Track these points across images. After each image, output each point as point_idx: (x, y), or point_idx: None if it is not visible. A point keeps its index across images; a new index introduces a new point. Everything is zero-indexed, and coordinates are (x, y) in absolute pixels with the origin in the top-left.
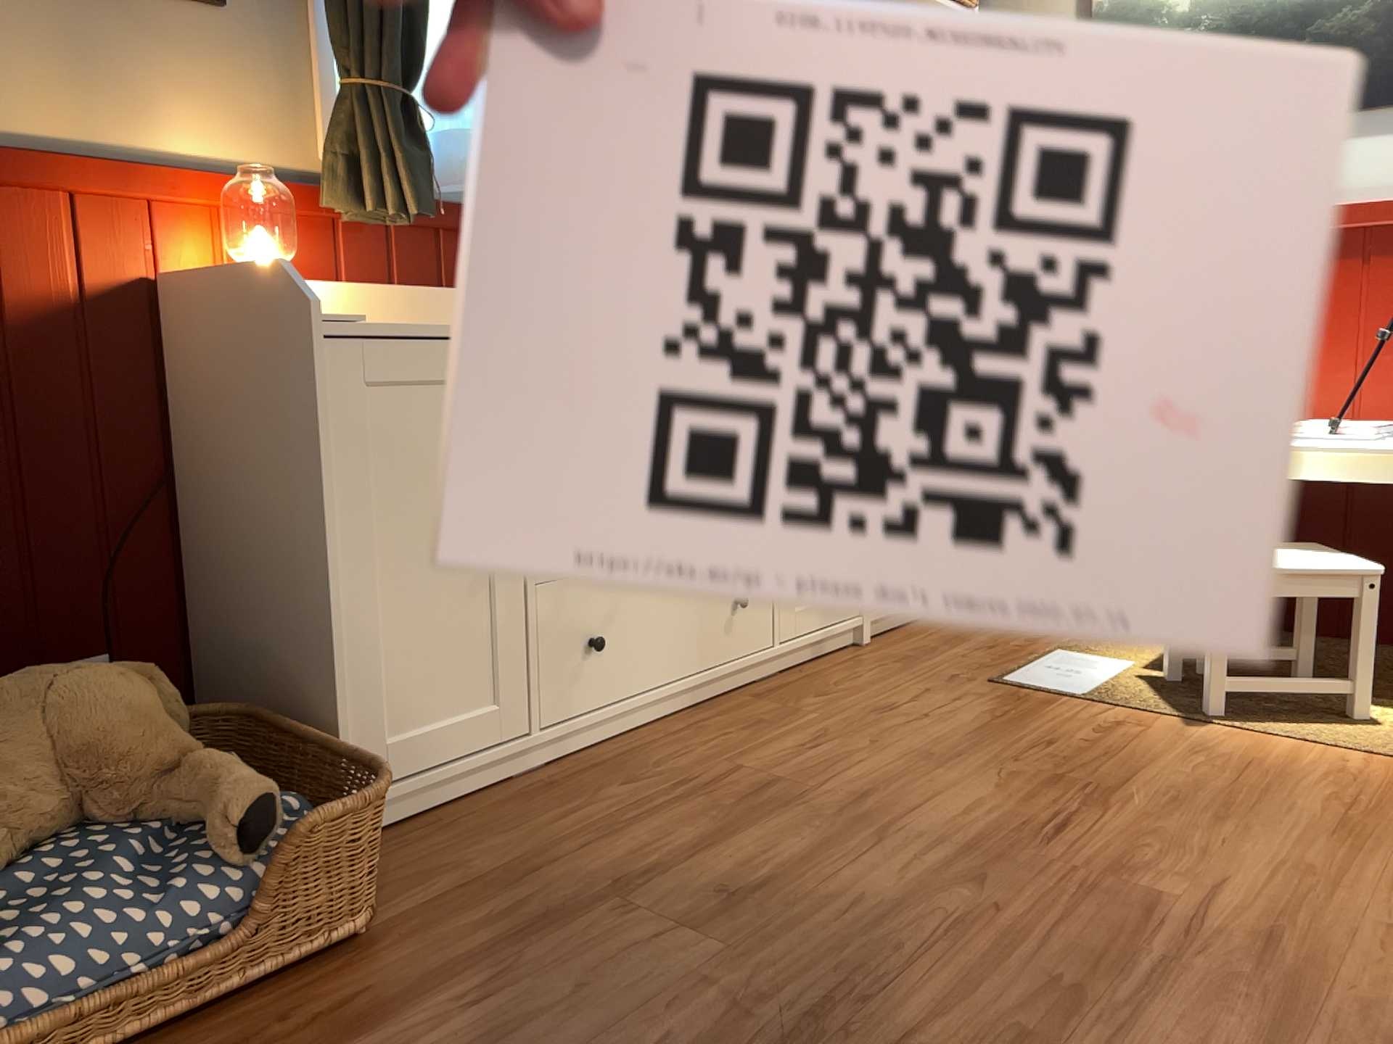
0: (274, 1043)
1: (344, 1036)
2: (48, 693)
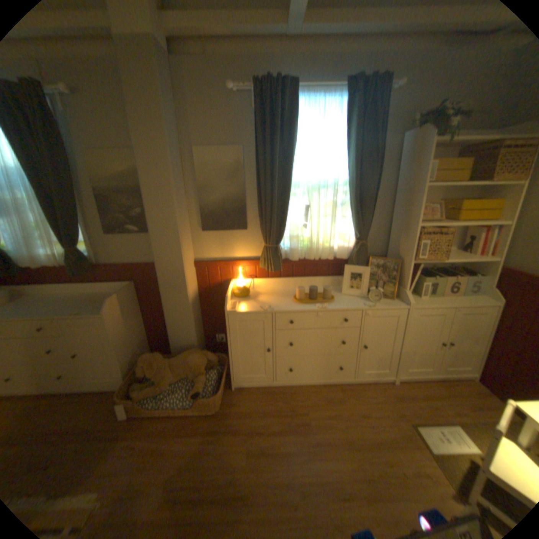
0: (187, 430)
1: (193, 436)
2: (187, 359)
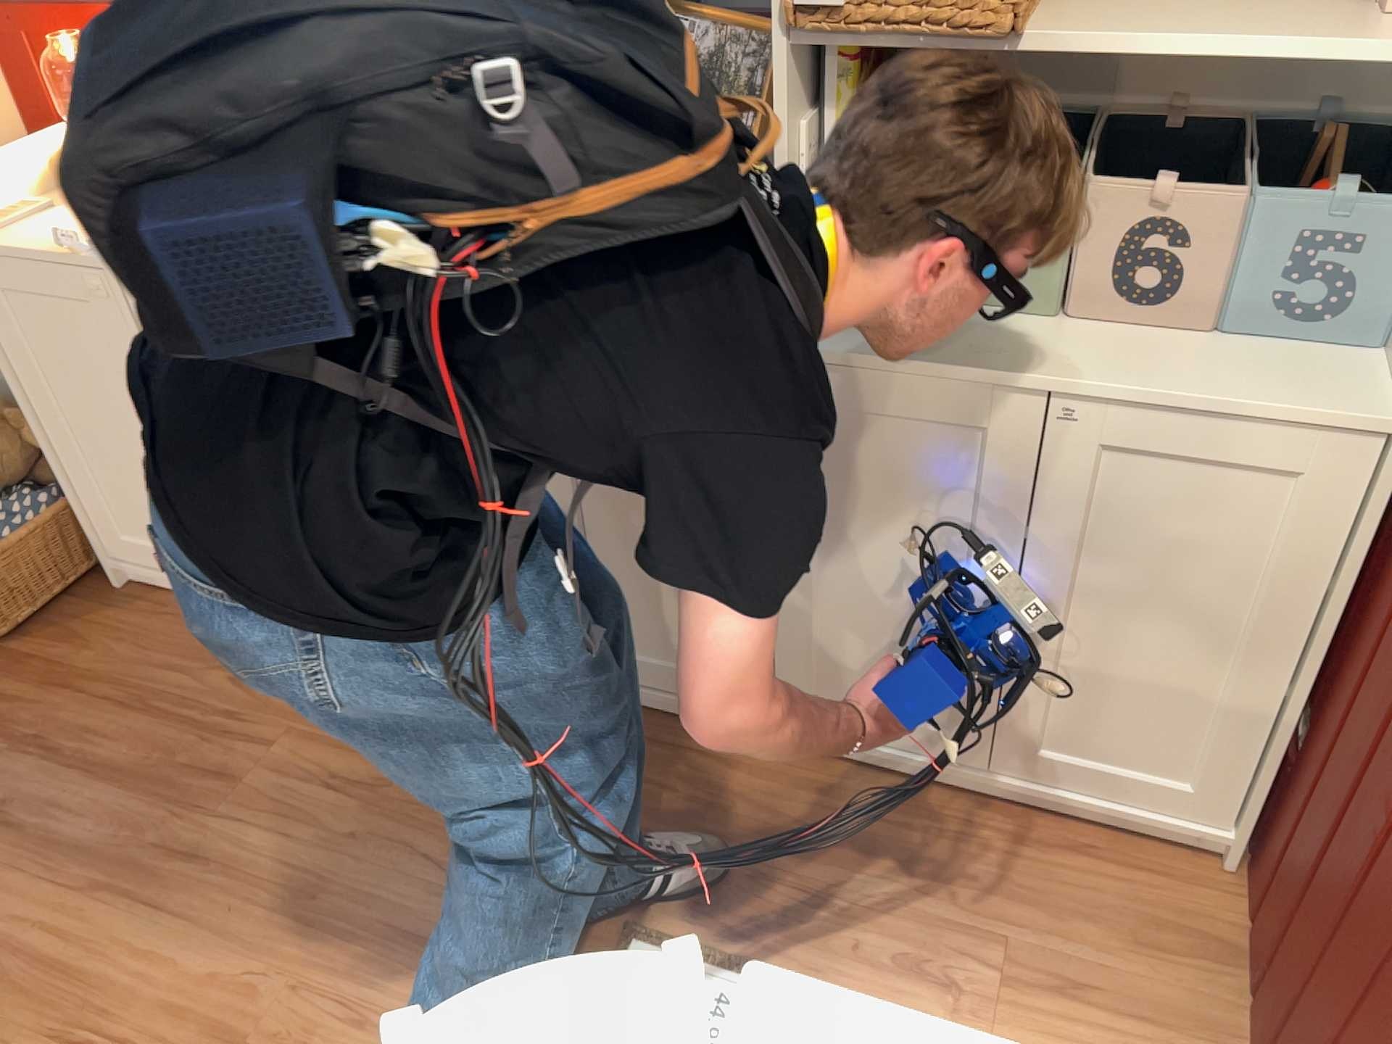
0: None
1: None
2: None
